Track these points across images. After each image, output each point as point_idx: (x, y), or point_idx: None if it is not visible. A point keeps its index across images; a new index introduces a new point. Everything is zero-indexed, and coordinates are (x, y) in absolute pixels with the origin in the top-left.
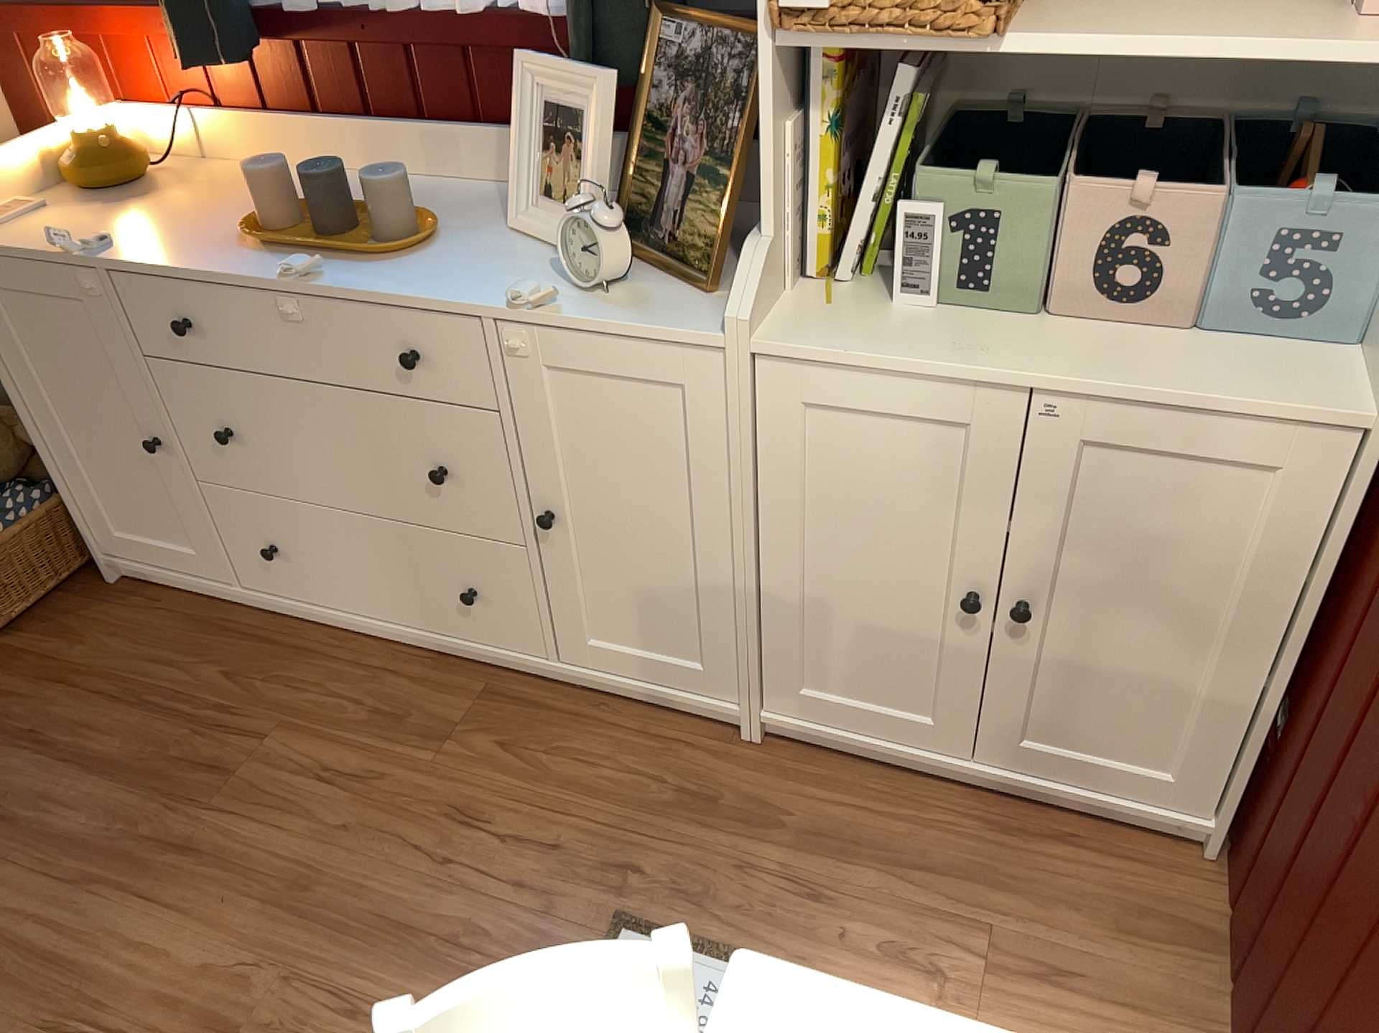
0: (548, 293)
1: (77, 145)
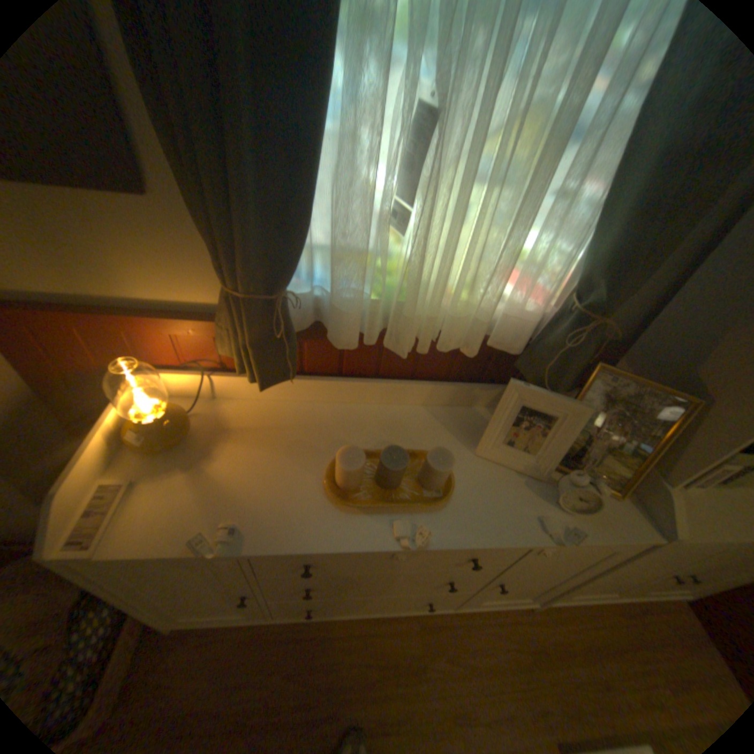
0: (586, 540)
1: (142, 429)
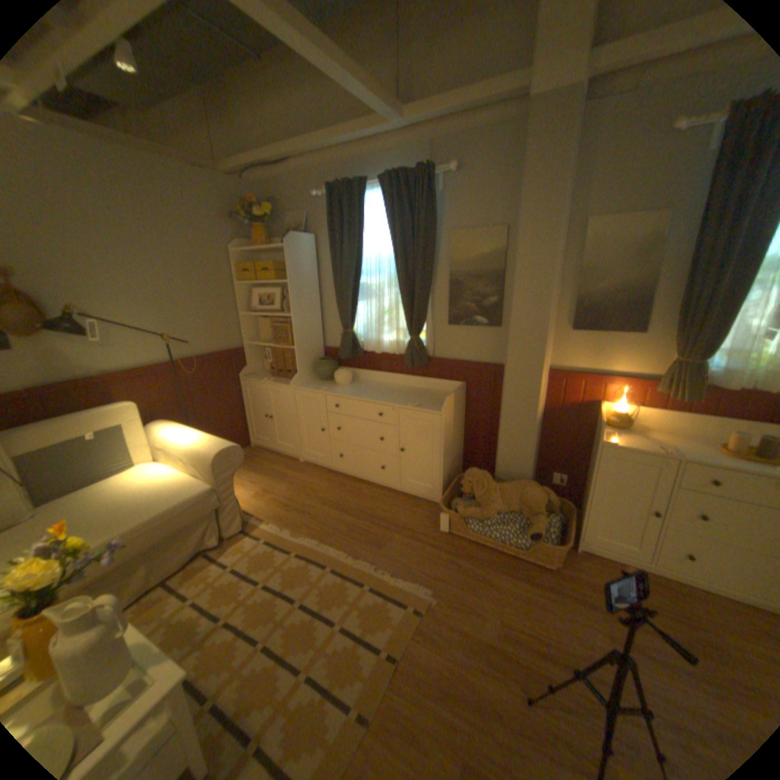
0: None
1: (619, 416)
